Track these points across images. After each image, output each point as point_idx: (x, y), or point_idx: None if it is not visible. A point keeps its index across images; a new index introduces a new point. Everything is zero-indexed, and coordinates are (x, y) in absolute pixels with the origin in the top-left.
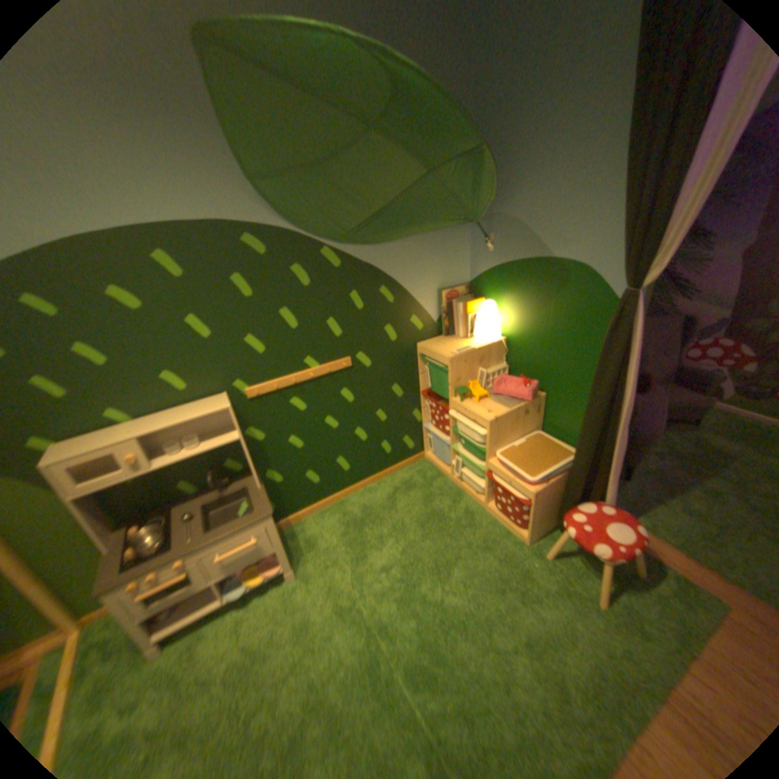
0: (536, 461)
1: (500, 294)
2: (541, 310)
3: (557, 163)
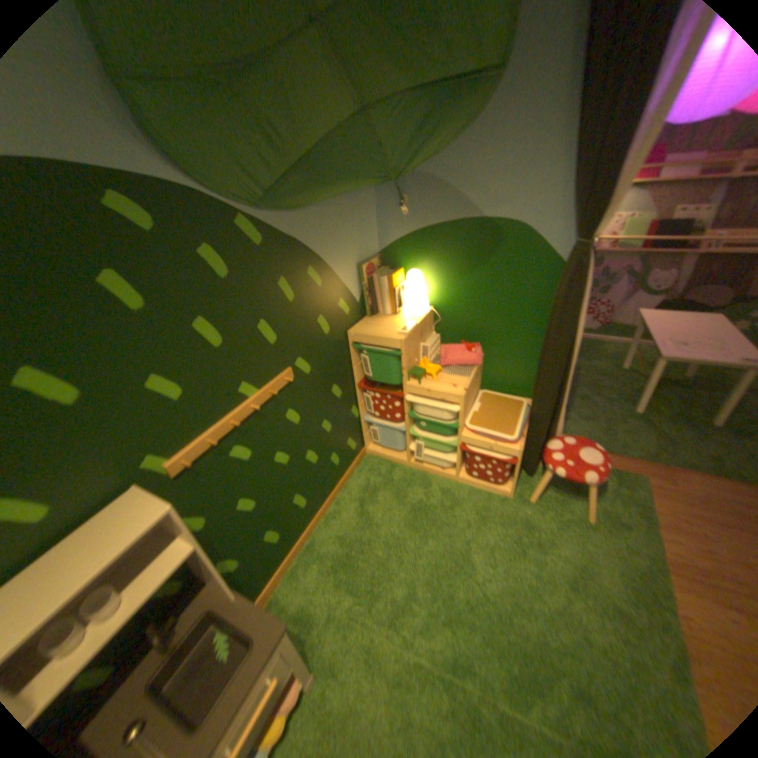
0: (502, 419)
1: (421, 261)
2: (472, 273)
3: (484, 115)
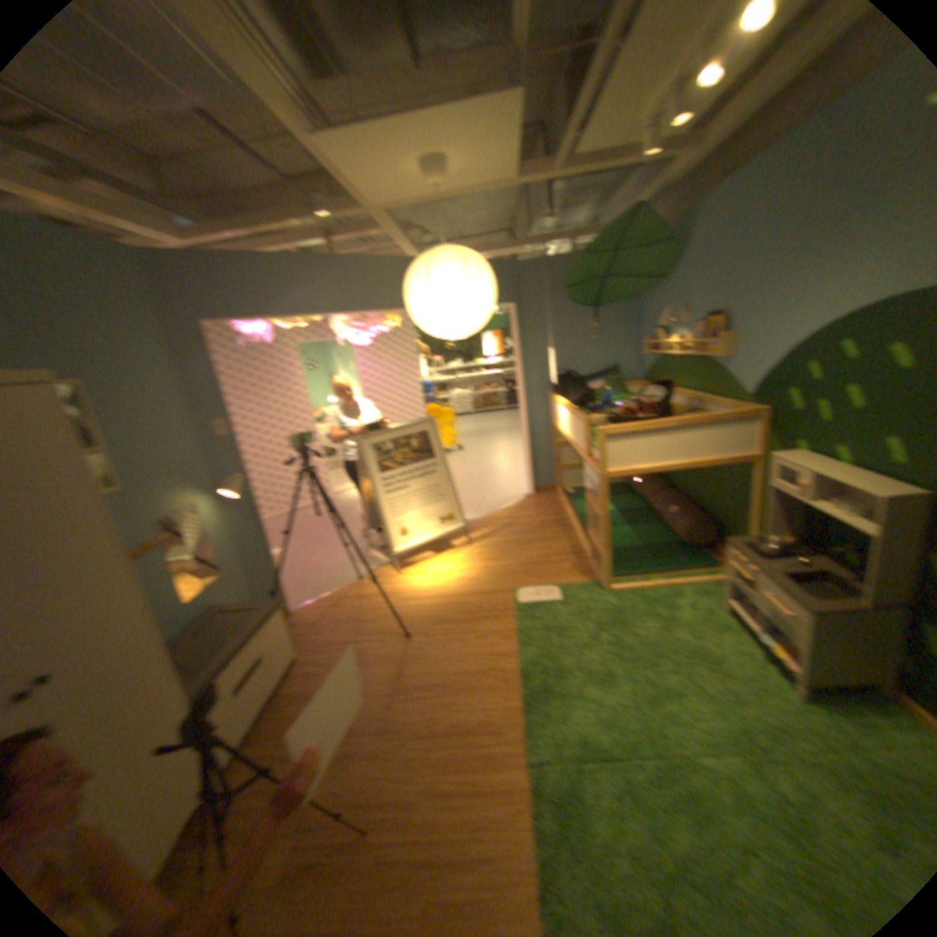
0: None
1: None
2: None
3: None
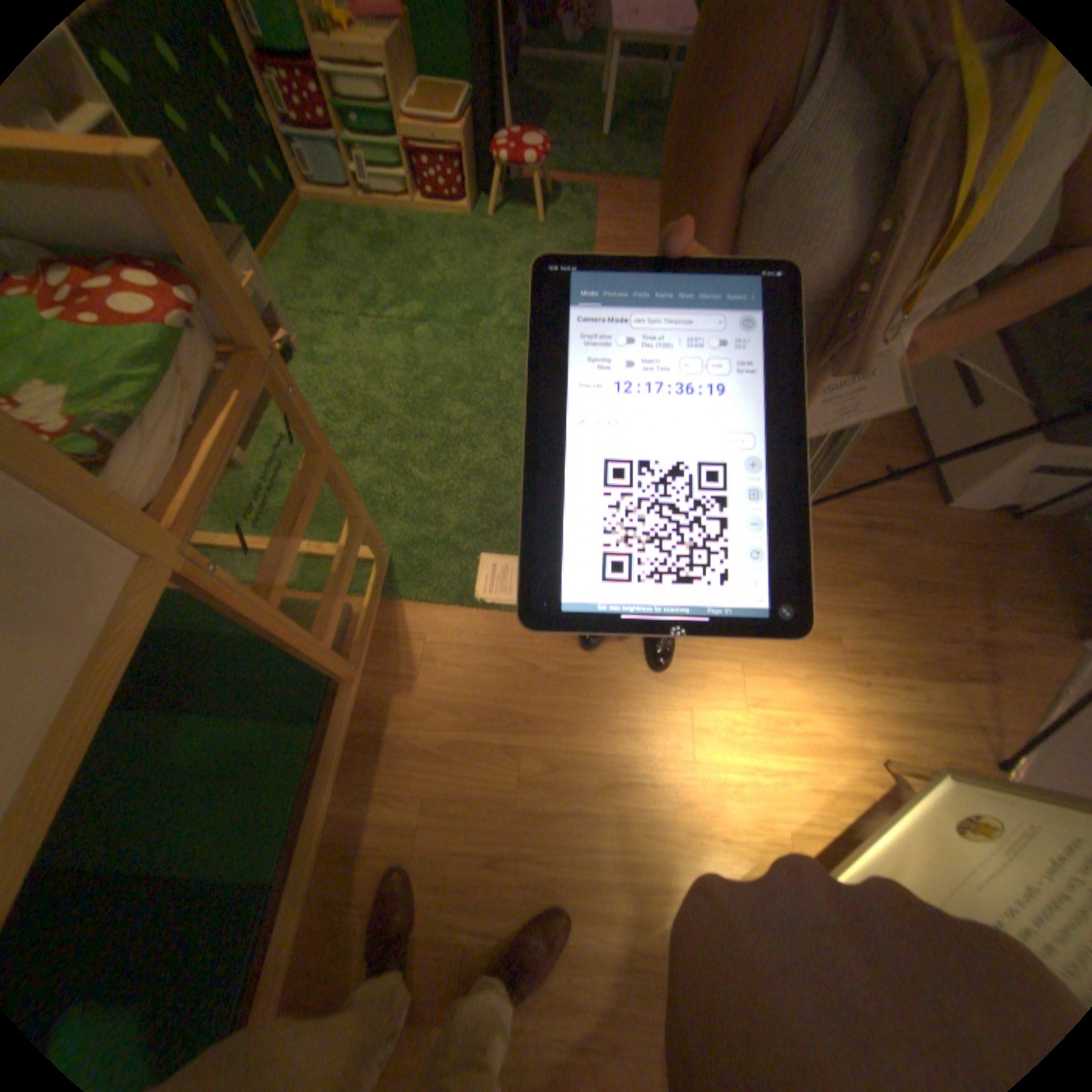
0: (440, 101)
1: None
2: None
3: None
